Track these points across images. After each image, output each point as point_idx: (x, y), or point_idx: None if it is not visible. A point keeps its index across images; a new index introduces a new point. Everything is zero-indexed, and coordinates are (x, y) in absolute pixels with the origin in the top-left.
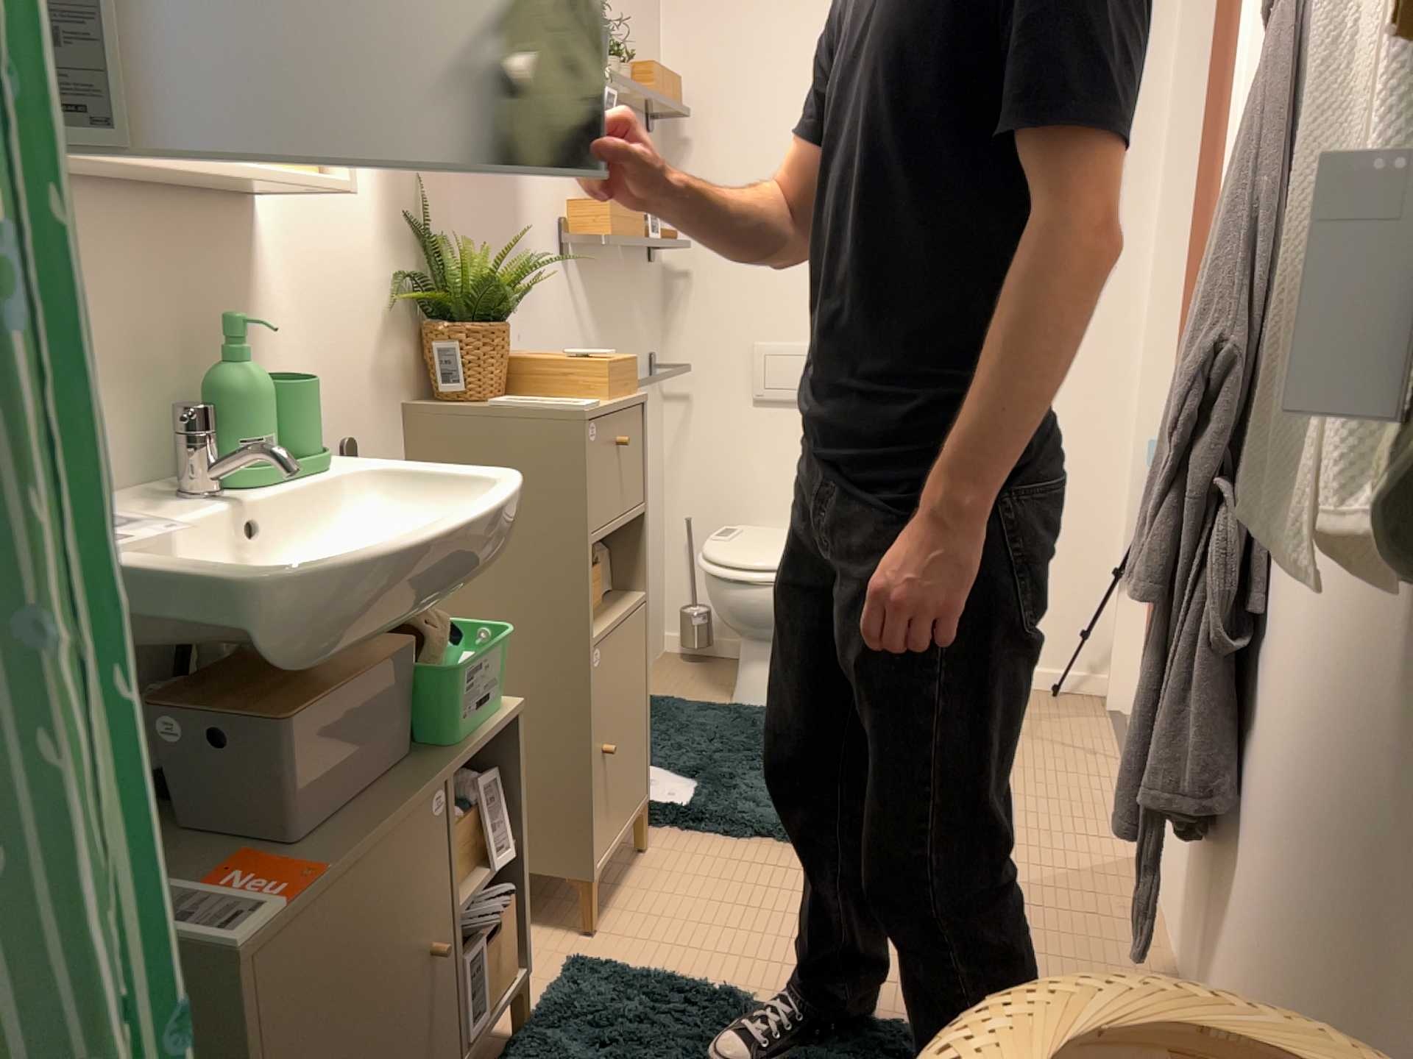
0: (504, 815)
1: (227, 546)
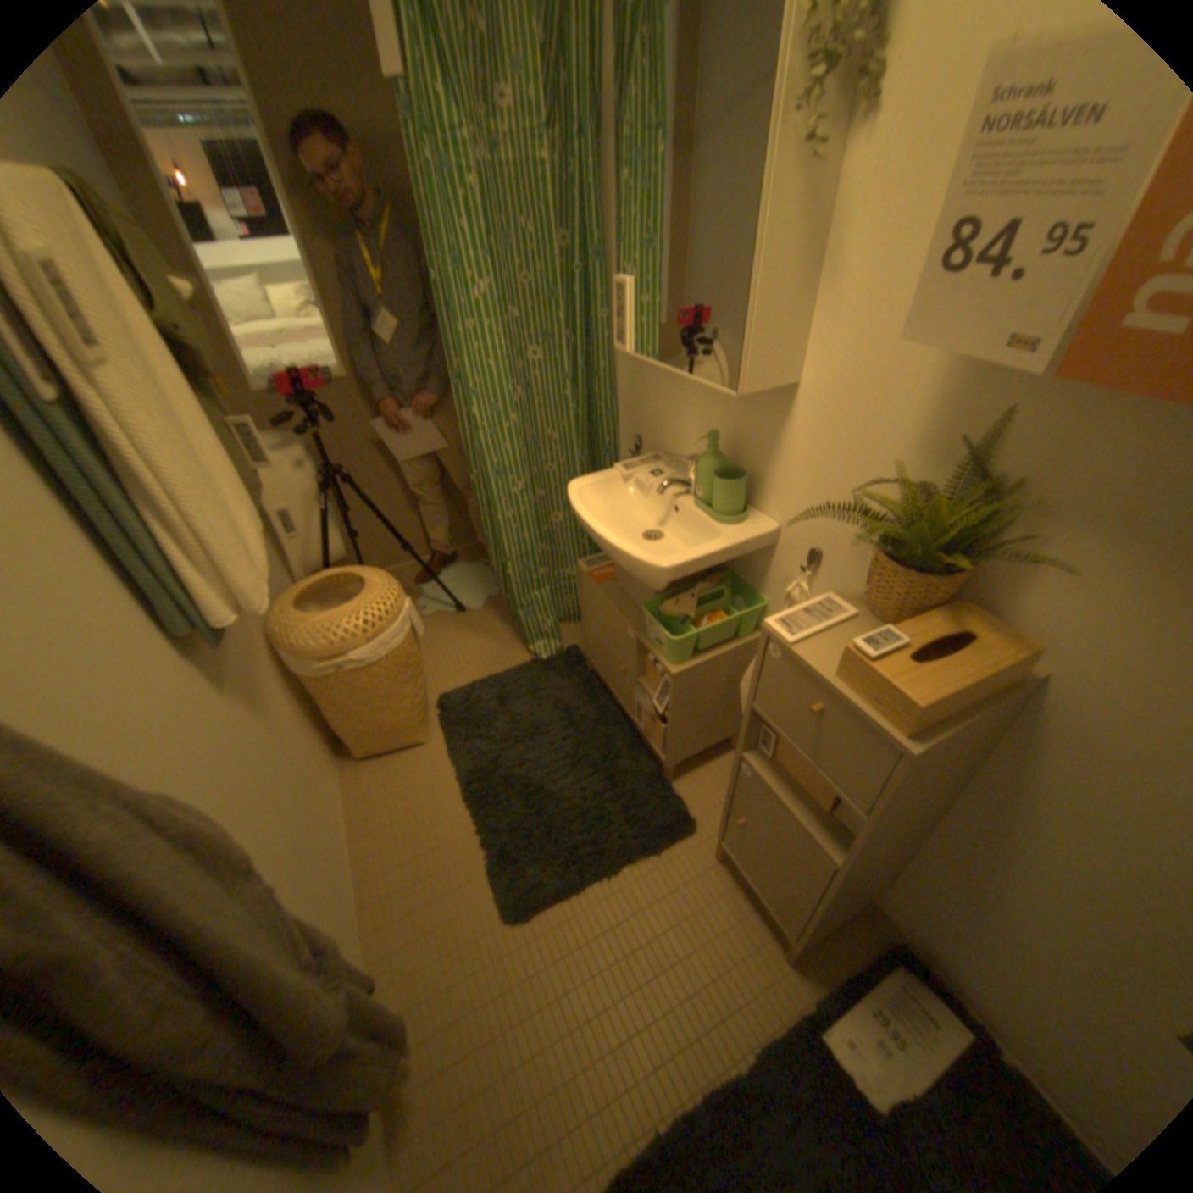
0: (661, 695)
1: (659, 500)
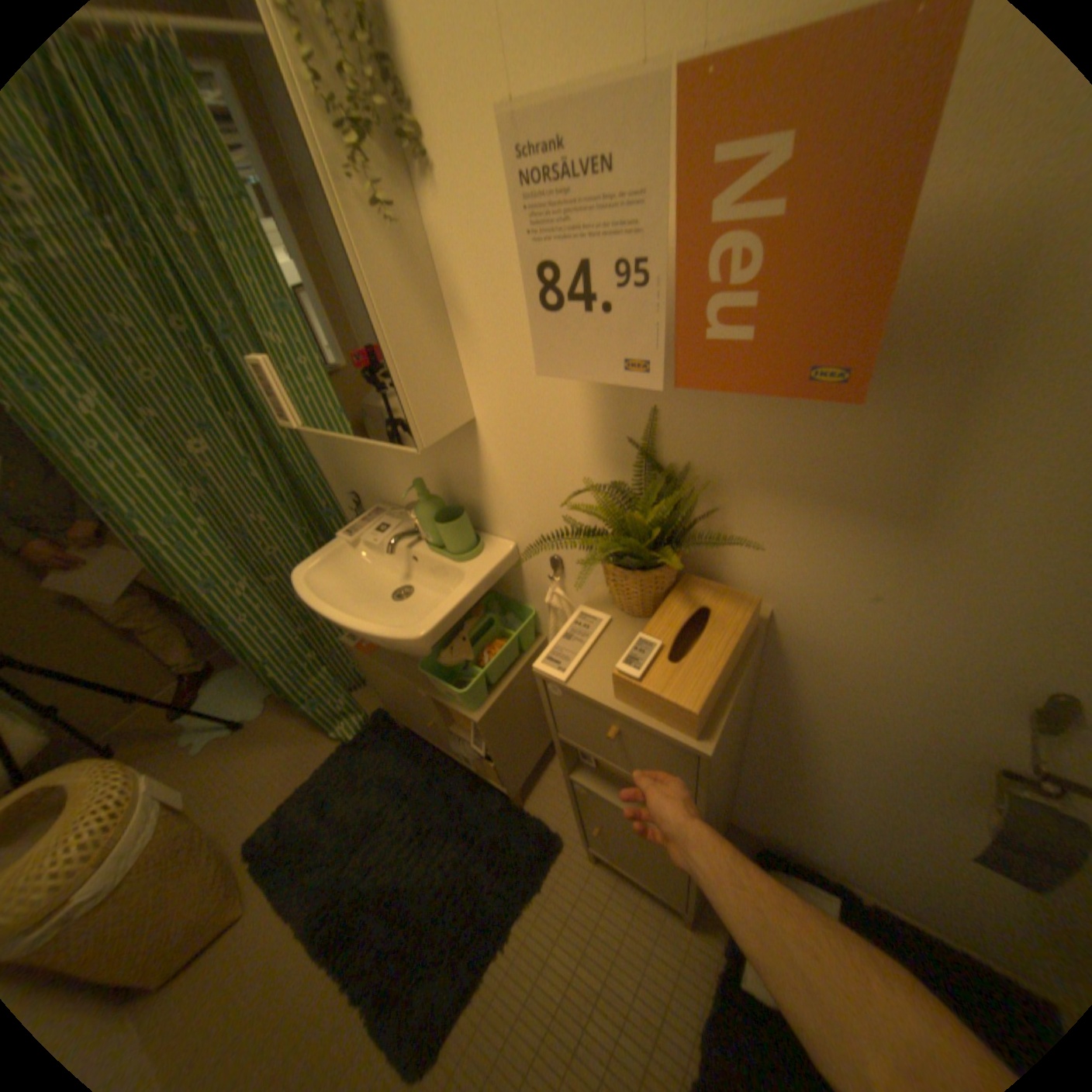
0: (476, 739)
1: (396, 555)
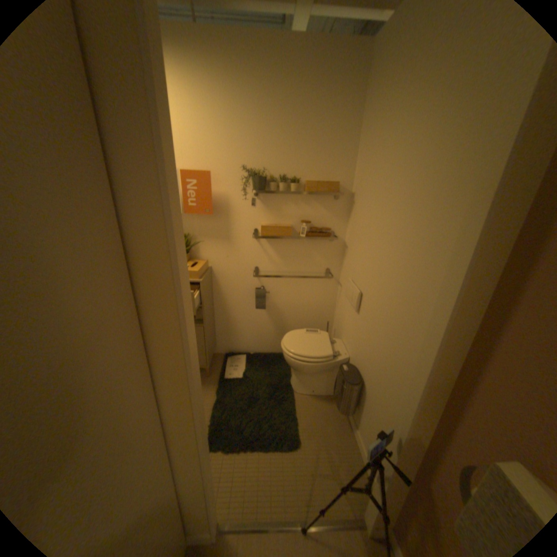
0: None
1: None
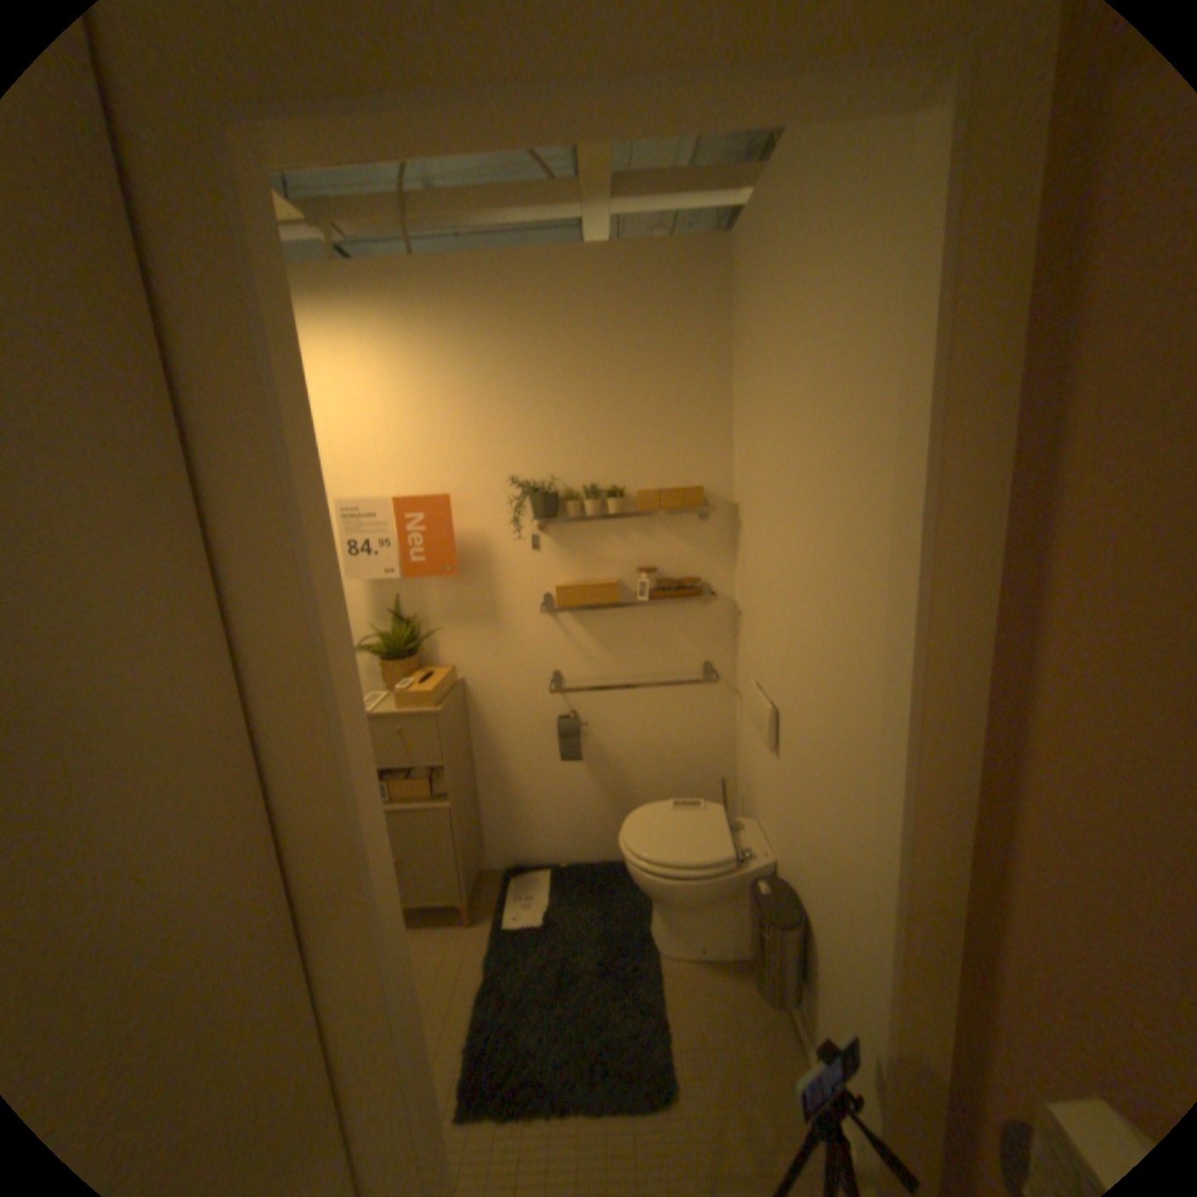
0: None
1: None
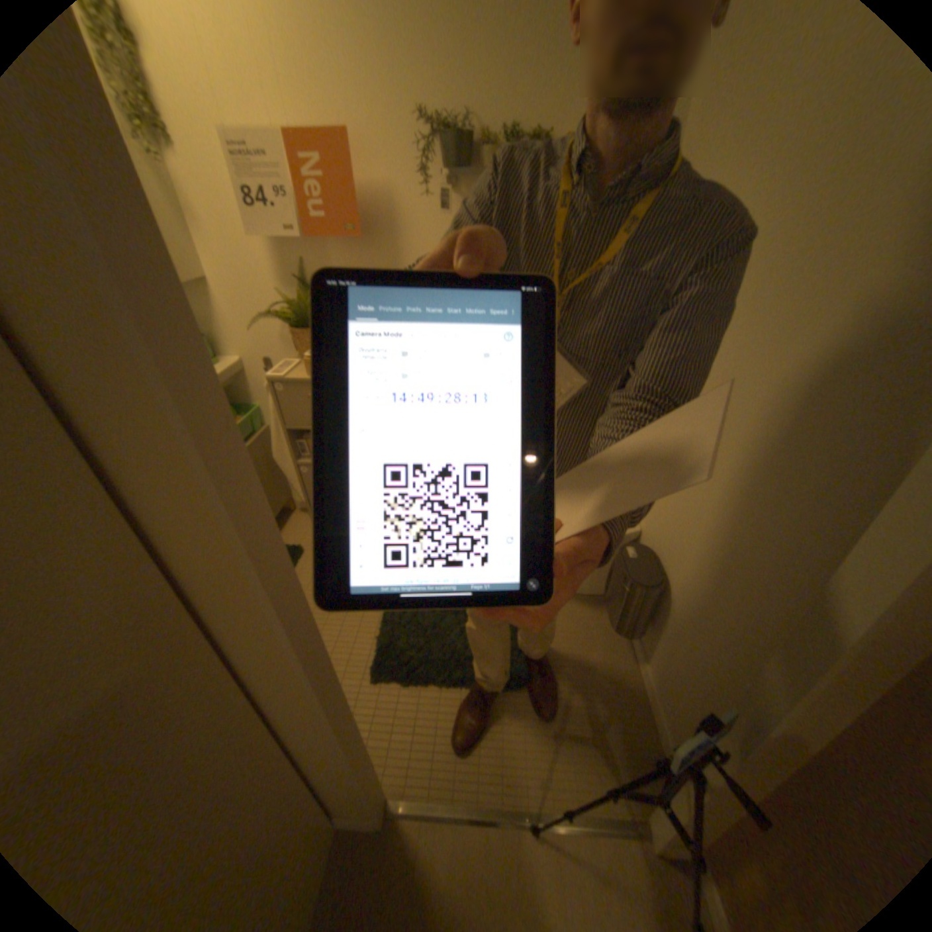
0: None
1: None
